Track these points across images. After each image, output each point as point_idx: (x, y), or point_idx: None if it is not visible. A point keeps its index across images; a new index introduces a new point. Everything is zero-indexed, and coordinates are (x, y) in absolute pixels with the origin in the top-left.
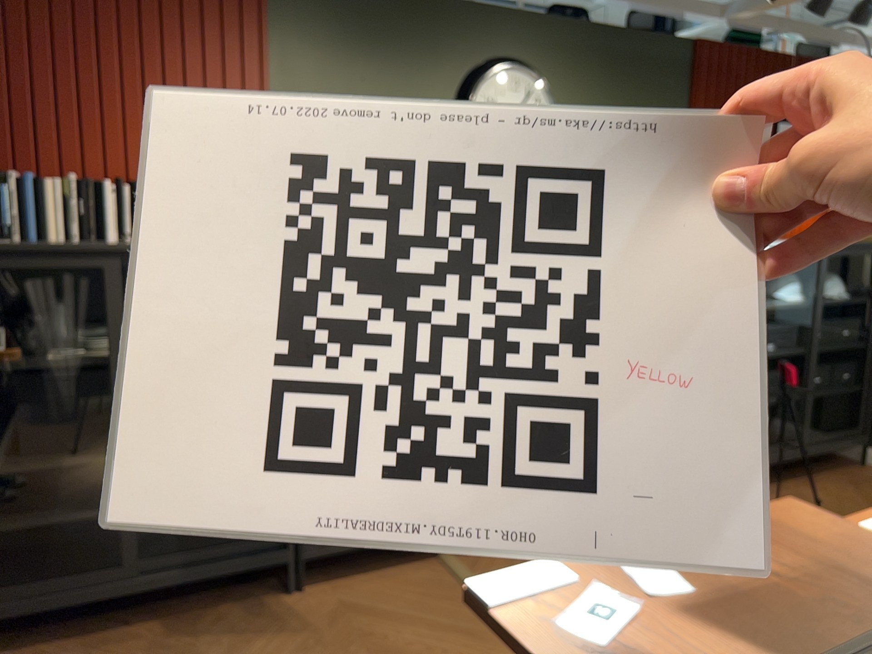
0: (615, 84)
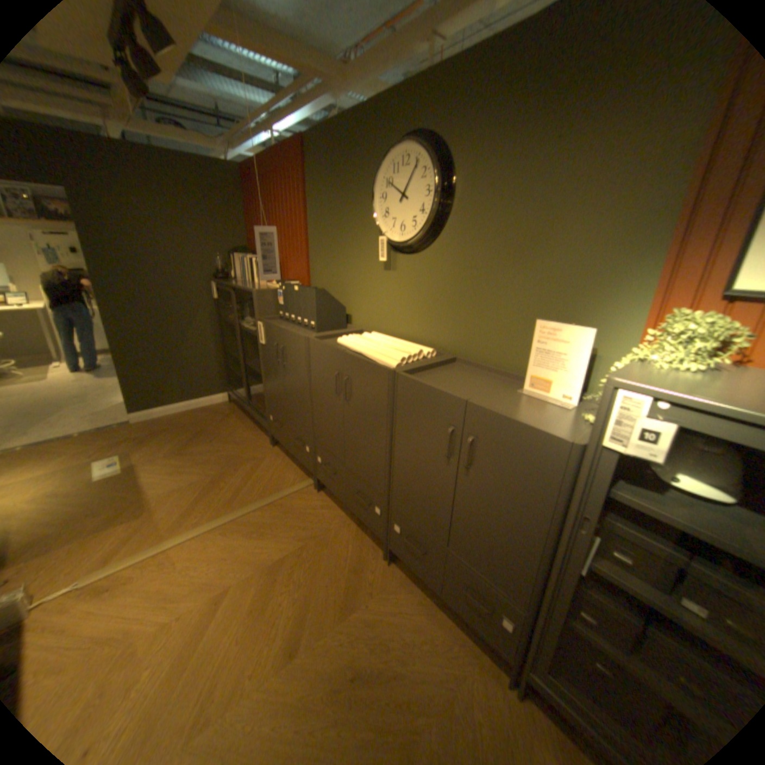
0: (538, 105)
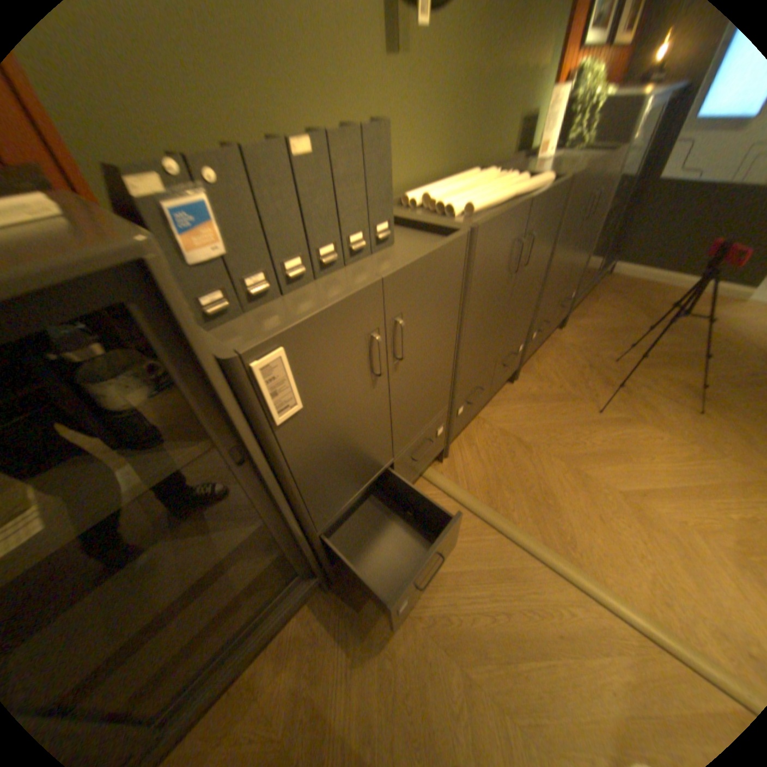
0: None
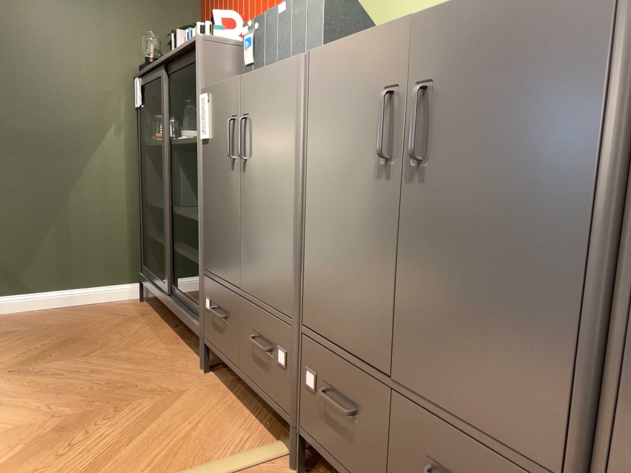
0: None
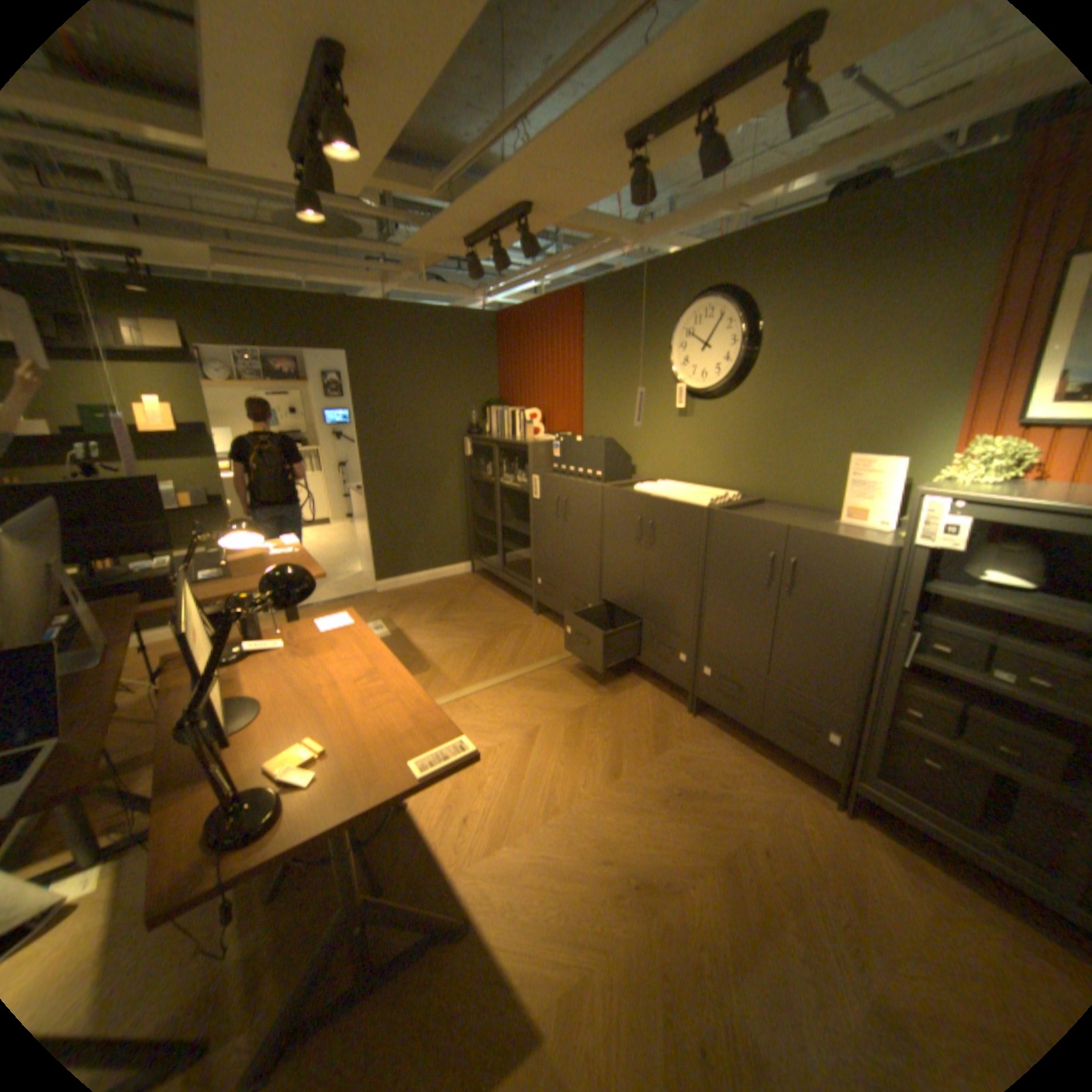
0: (845, 270)
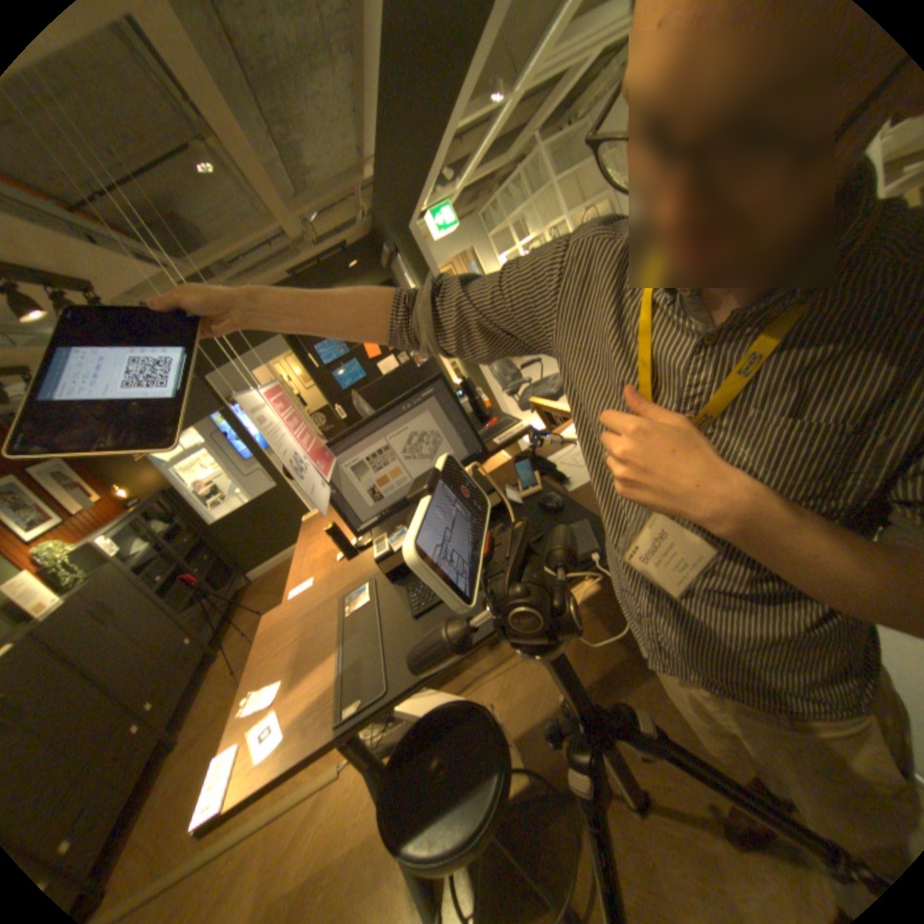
0: None
